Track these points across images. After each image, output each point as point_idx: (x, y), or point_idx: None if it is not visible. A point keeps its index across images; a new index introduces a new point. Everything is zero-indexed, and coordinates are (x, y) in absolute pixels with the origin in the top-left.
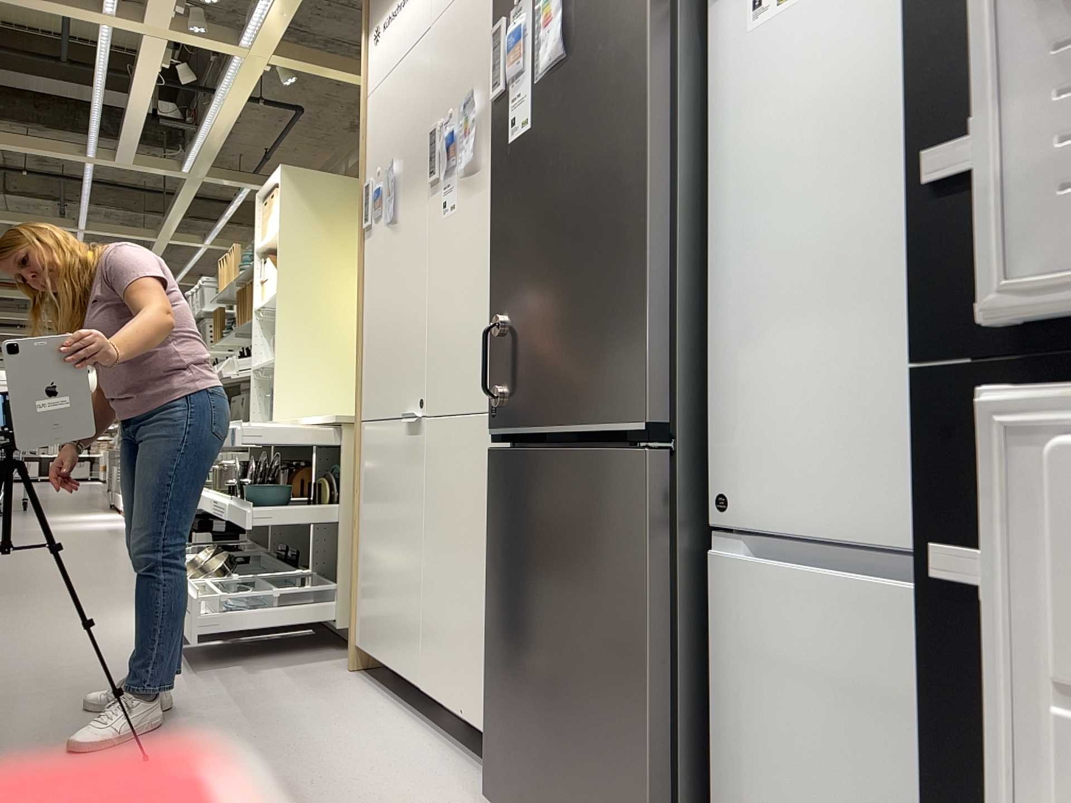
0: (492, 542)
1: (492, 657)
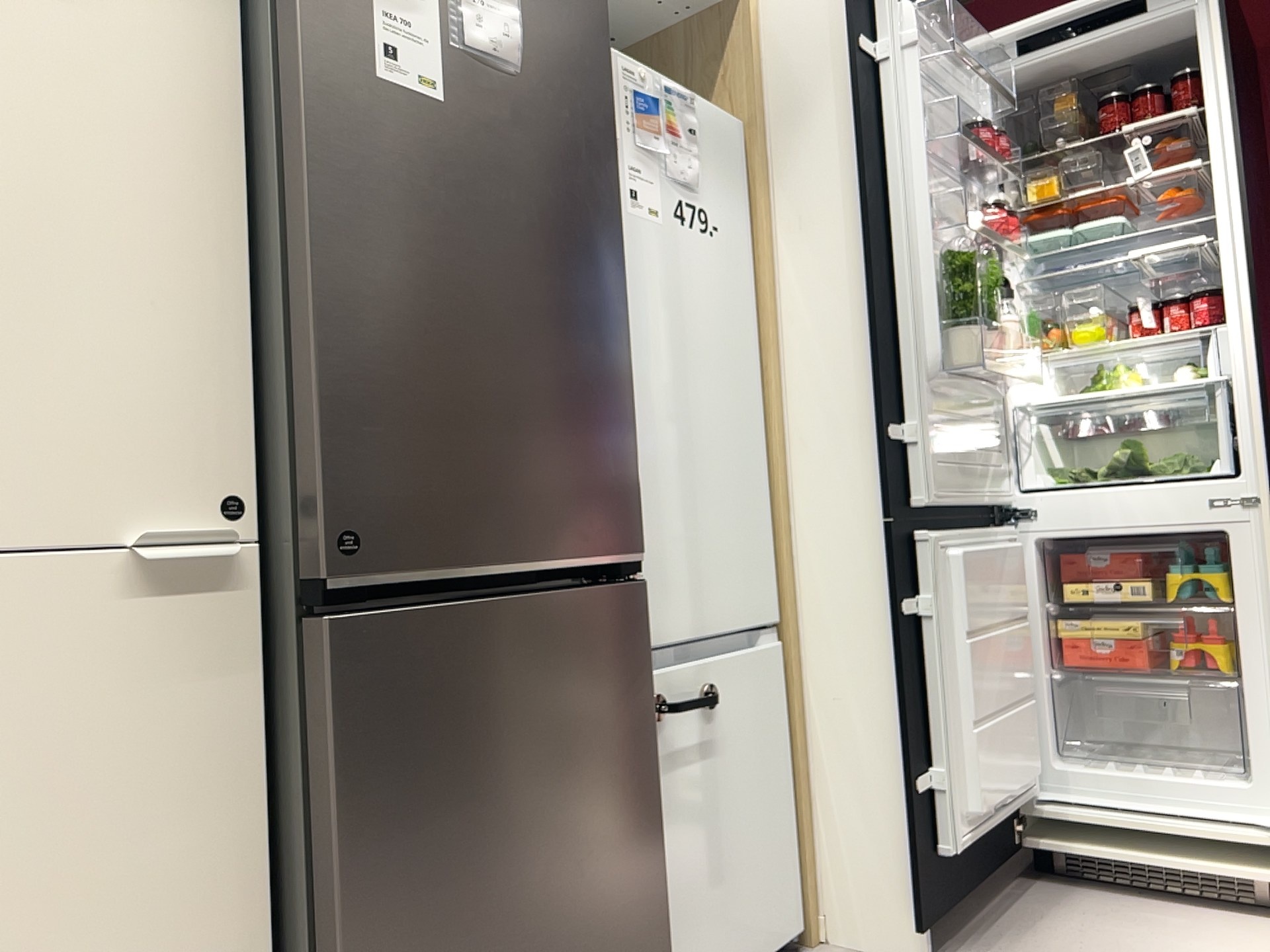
0: (351, 792)
1: None
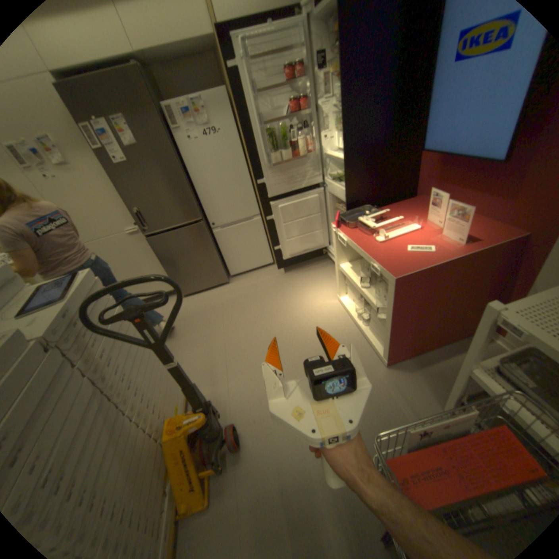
0: (158, 255)
1: (170, 274)
